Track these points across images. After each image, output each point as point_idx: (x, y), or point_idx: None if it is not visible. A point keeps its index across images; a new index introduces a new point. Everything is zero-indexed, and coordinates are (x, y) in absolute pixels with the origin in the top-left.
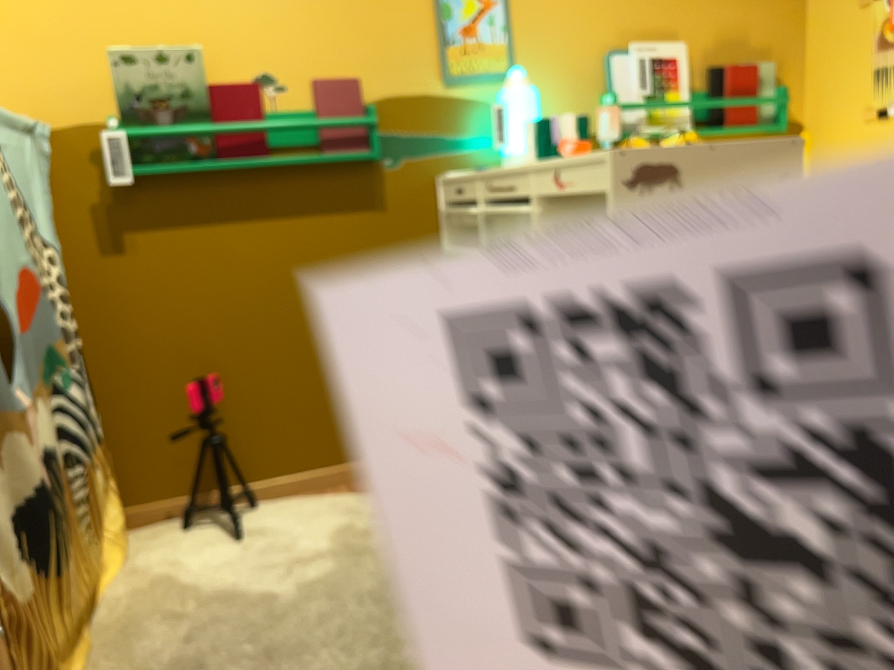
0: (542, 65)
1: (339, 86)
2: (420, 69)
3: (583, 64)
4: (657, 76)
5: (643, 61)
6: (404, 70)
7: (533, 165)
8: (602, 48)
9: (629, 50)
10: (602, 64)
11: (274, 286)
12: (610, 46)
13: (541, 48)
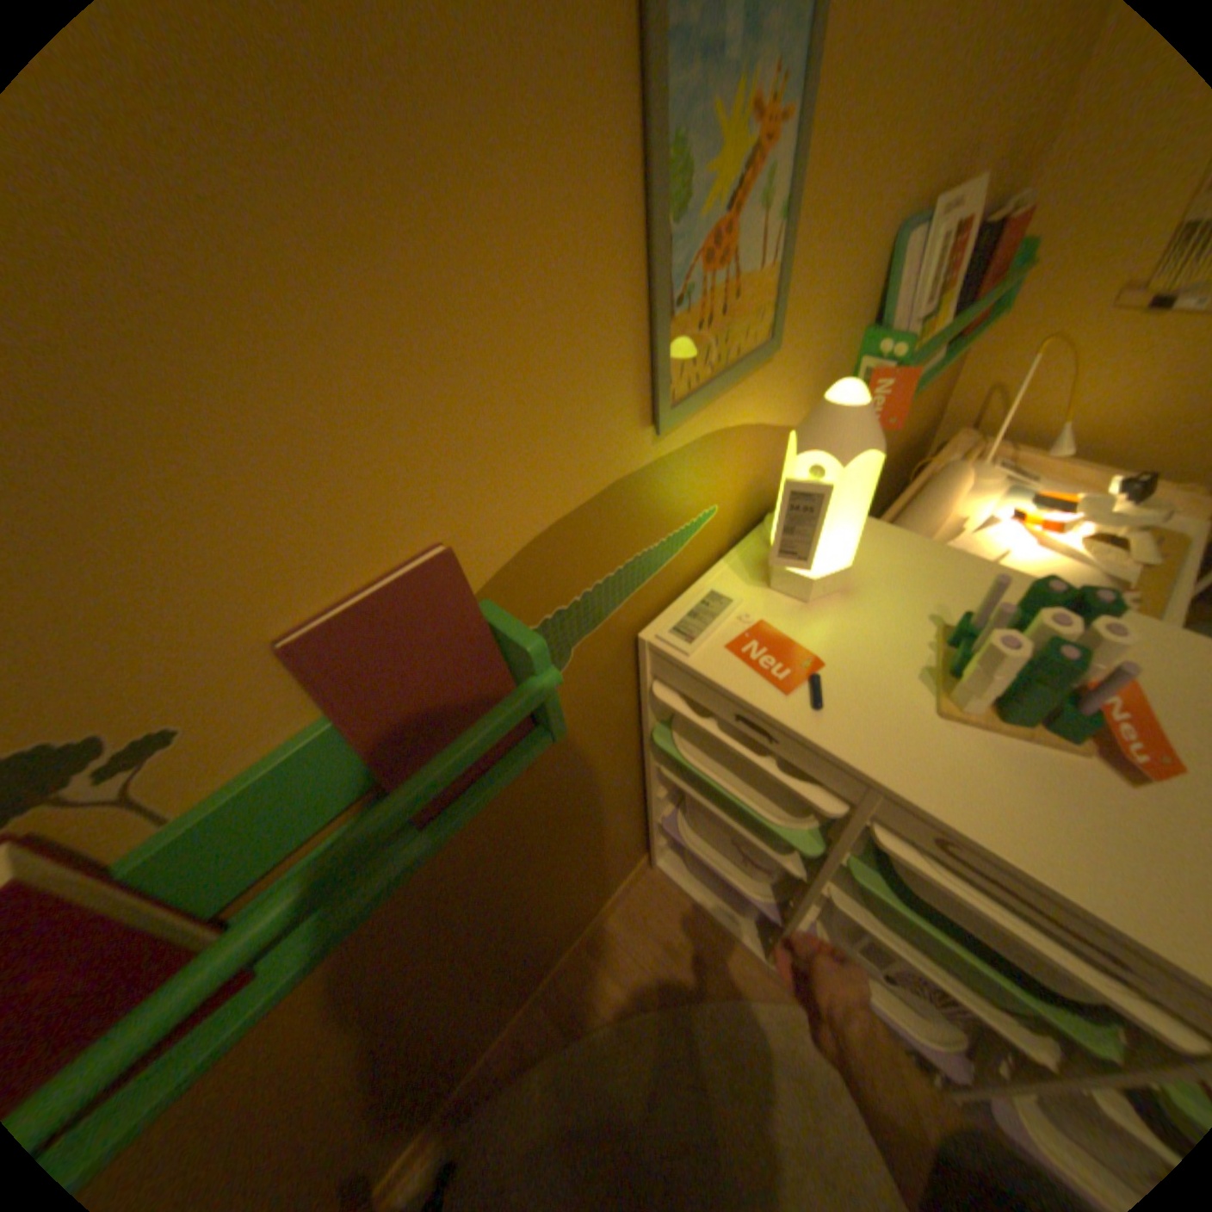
0: (818, 295)
1: (398, 614)
2: (606, 415)
3: (870, 266)
4: (949, 266)
5: (950, 238)
6: (568, 437)
7: (1047, 778)
8: (901, 213)
9: (937, 212)
10: (889, 255)
11: (370, 1016)
12: (910, 206)
13: (827, 249)
